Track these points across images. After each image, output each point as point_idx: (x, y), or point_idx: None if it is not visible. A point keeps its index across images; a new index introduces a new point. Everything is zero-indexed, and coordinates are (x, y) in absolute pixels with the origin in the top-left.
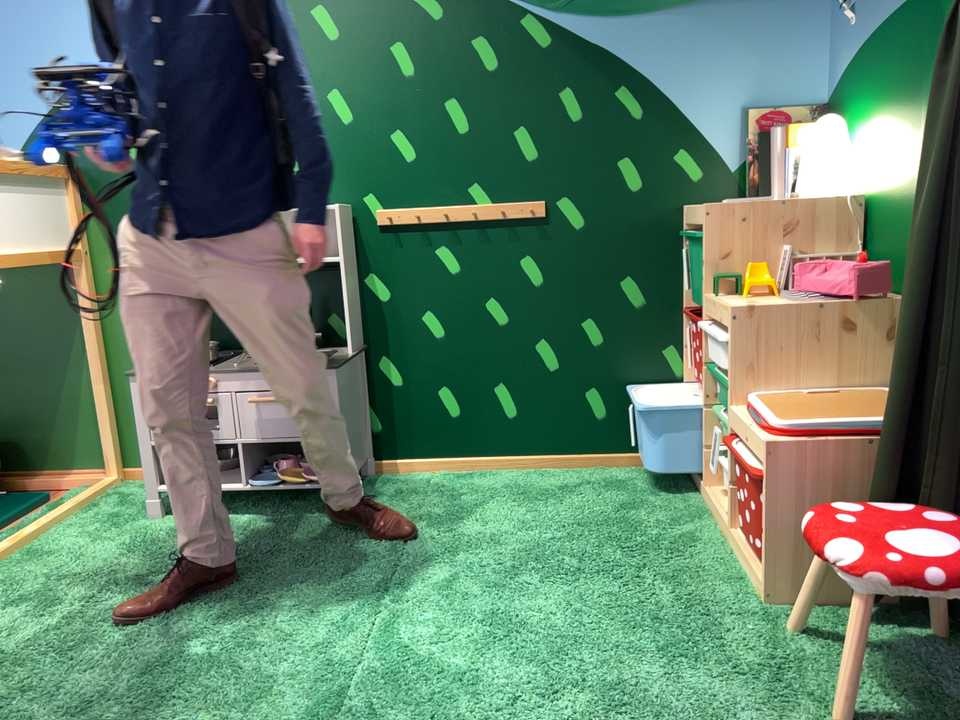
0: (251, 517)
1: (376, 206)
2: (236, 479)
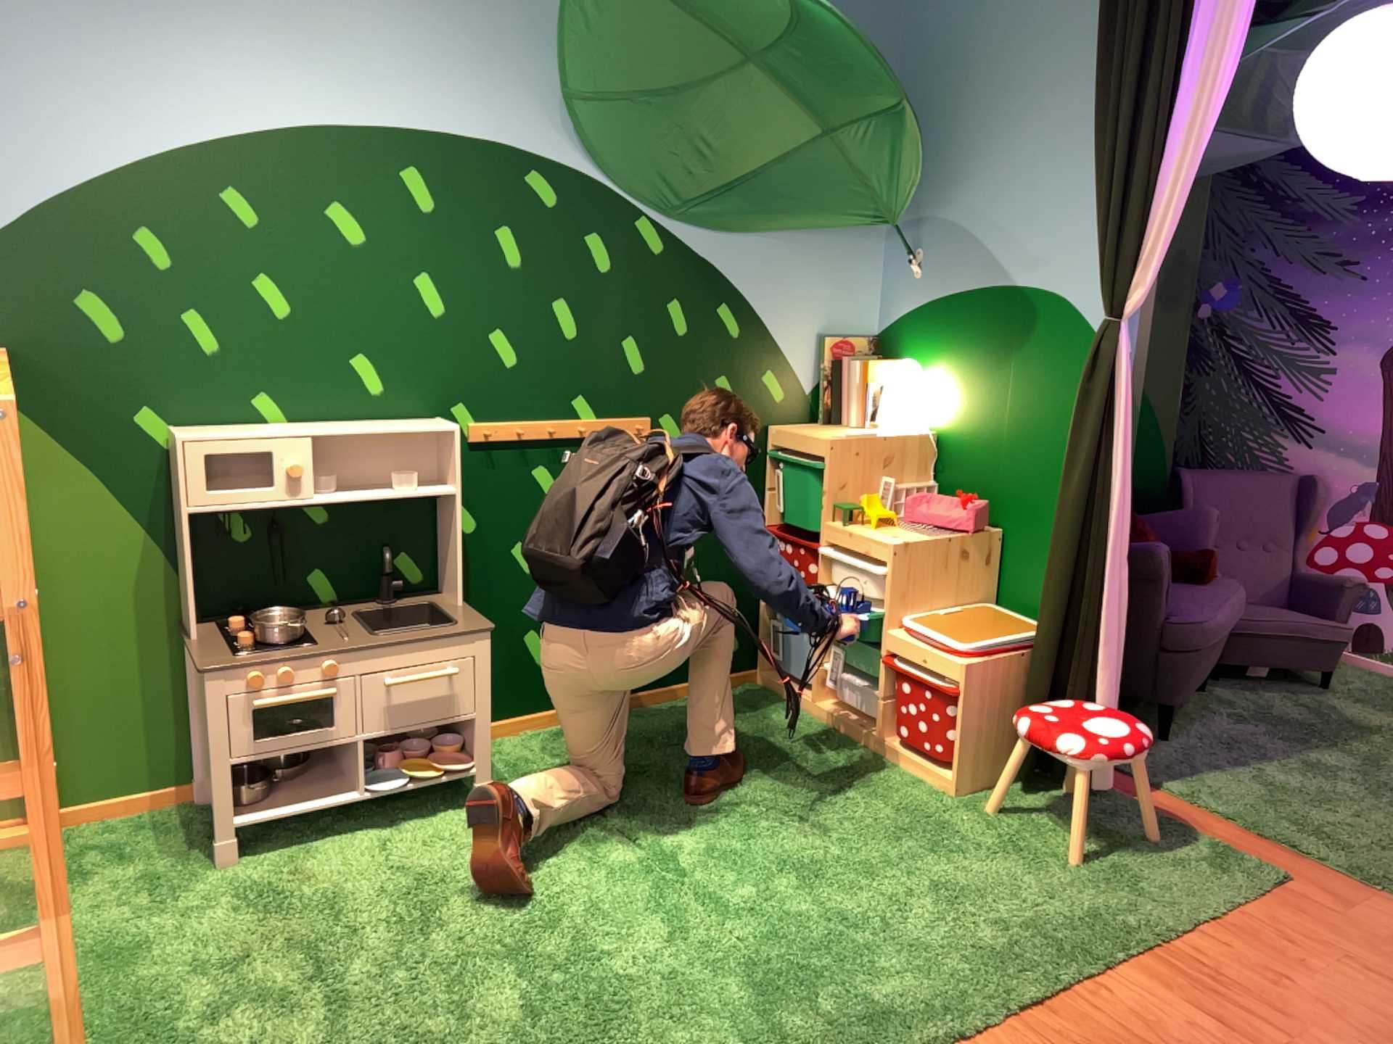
0: (372, 825)
1: (471, 421)
2: (335, 781)
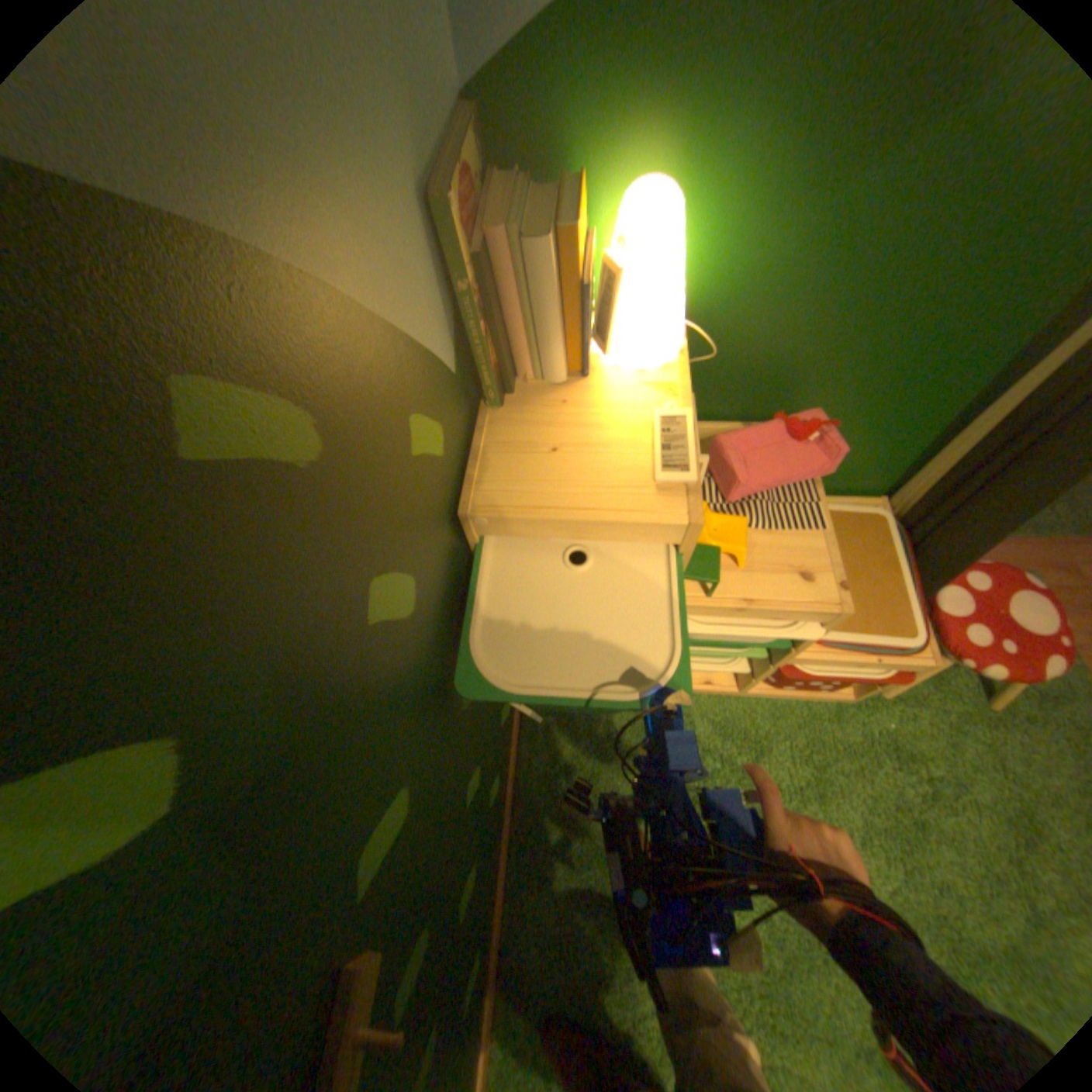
0: None
1: None
2: None
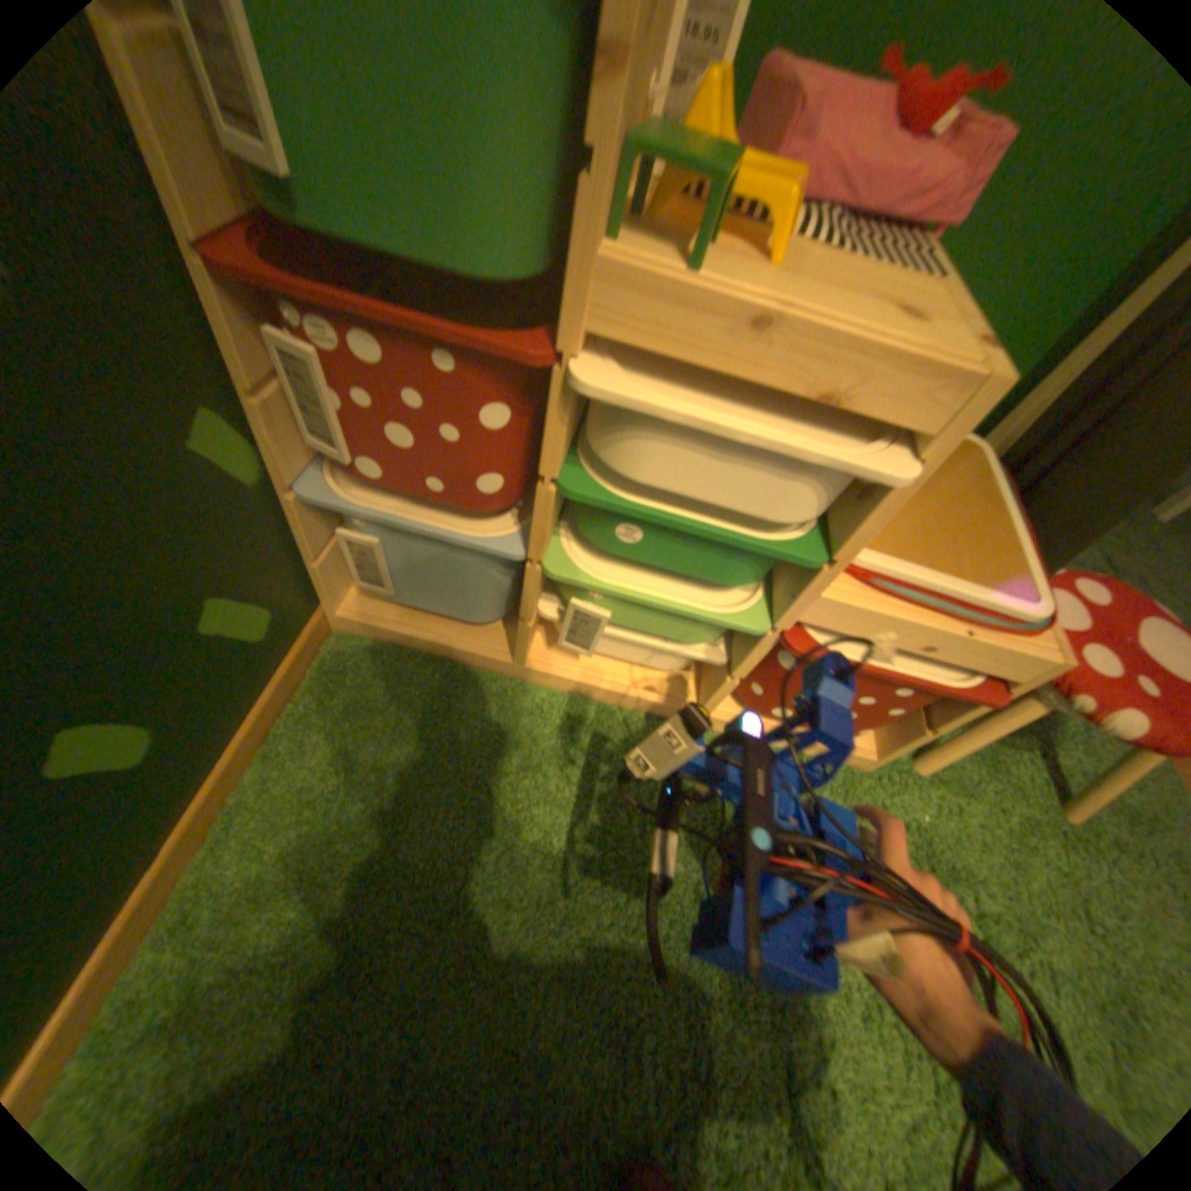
0: None
1: None
2: None
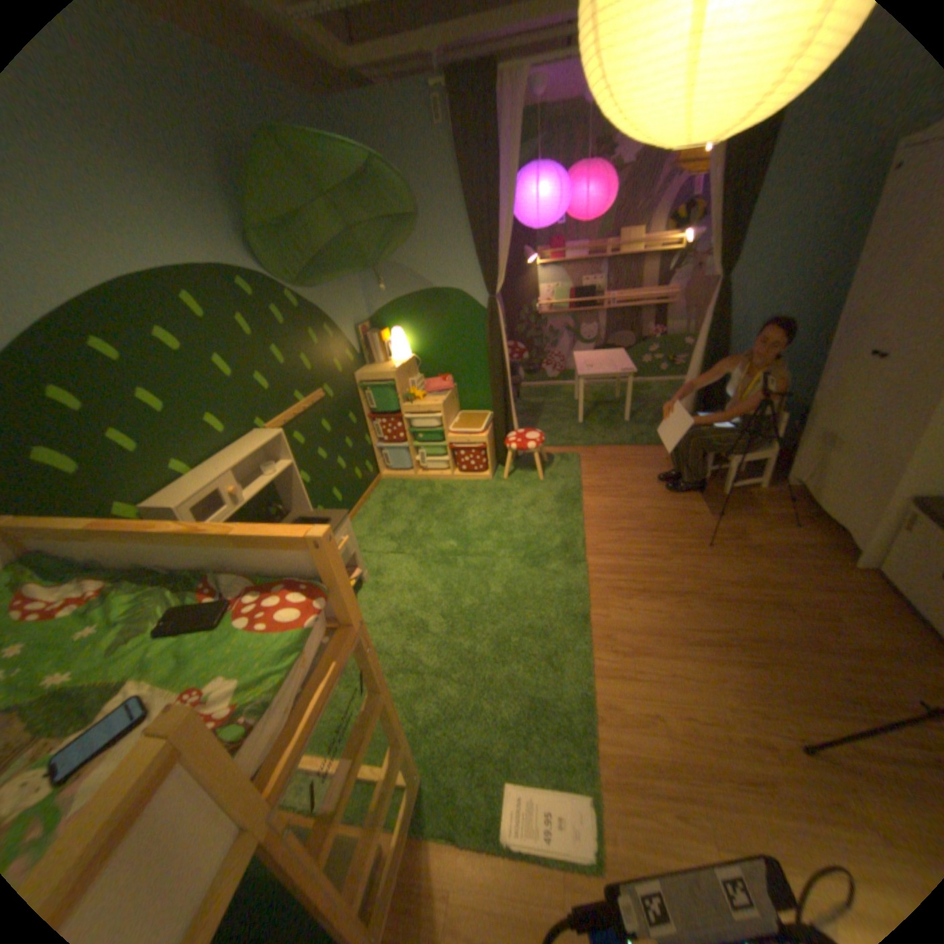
0: None
1: (261, 424)
2: None
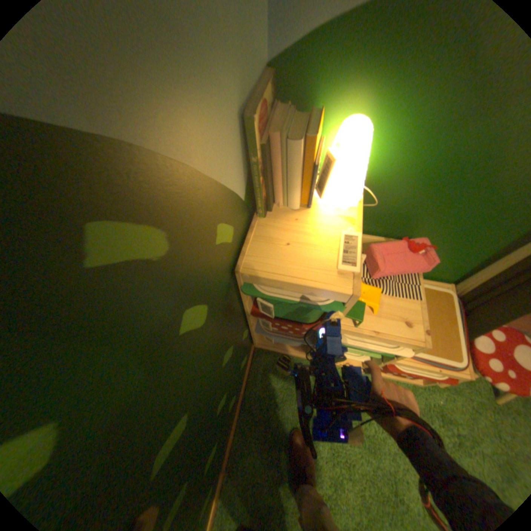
0: None
1: None
2: None
